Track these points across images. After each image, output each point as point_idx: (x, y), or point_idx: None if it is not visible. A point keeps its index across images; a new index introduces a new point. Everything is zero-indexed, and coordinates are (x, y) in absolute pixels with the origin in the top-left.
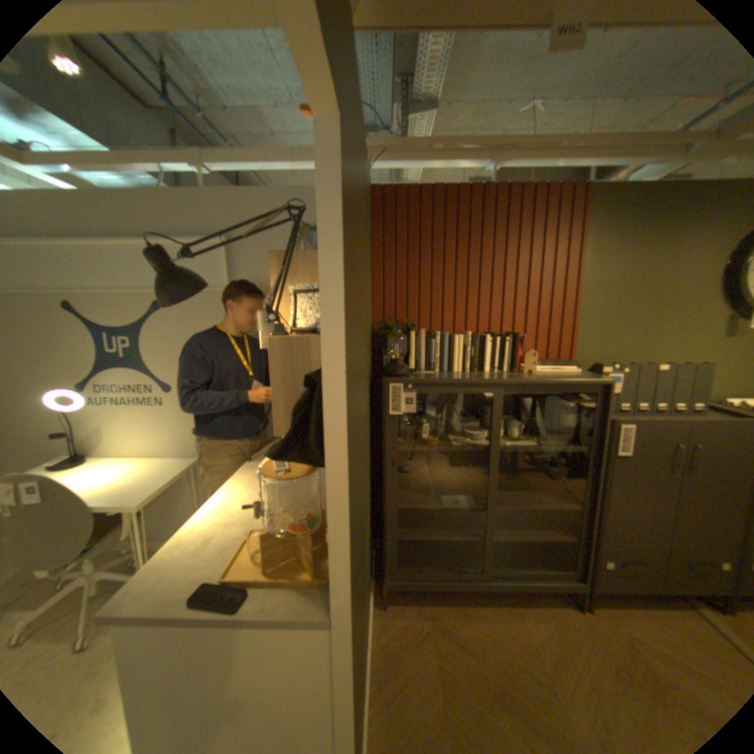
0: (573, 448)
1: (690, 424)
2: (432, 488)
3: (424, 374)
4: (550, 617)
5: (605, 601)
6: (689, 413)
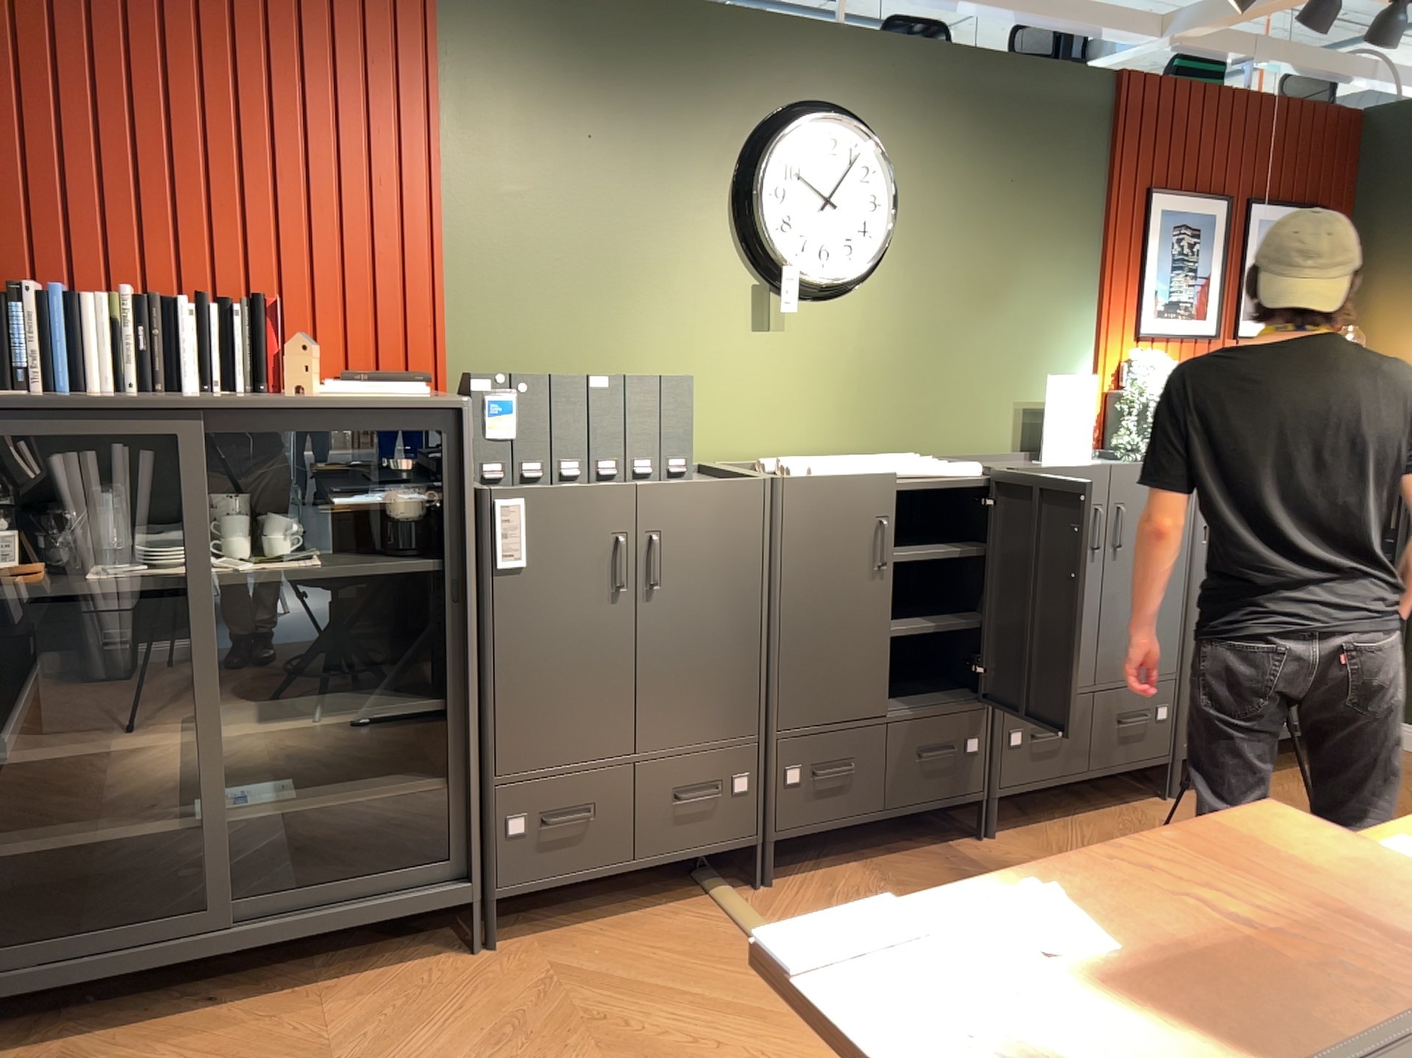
0: (406, 564)
1: (631, 491)
2: (52, 708)
3: (2, 397)
4: (391, 977)
5: (534, 921)
6: (658, 477)
